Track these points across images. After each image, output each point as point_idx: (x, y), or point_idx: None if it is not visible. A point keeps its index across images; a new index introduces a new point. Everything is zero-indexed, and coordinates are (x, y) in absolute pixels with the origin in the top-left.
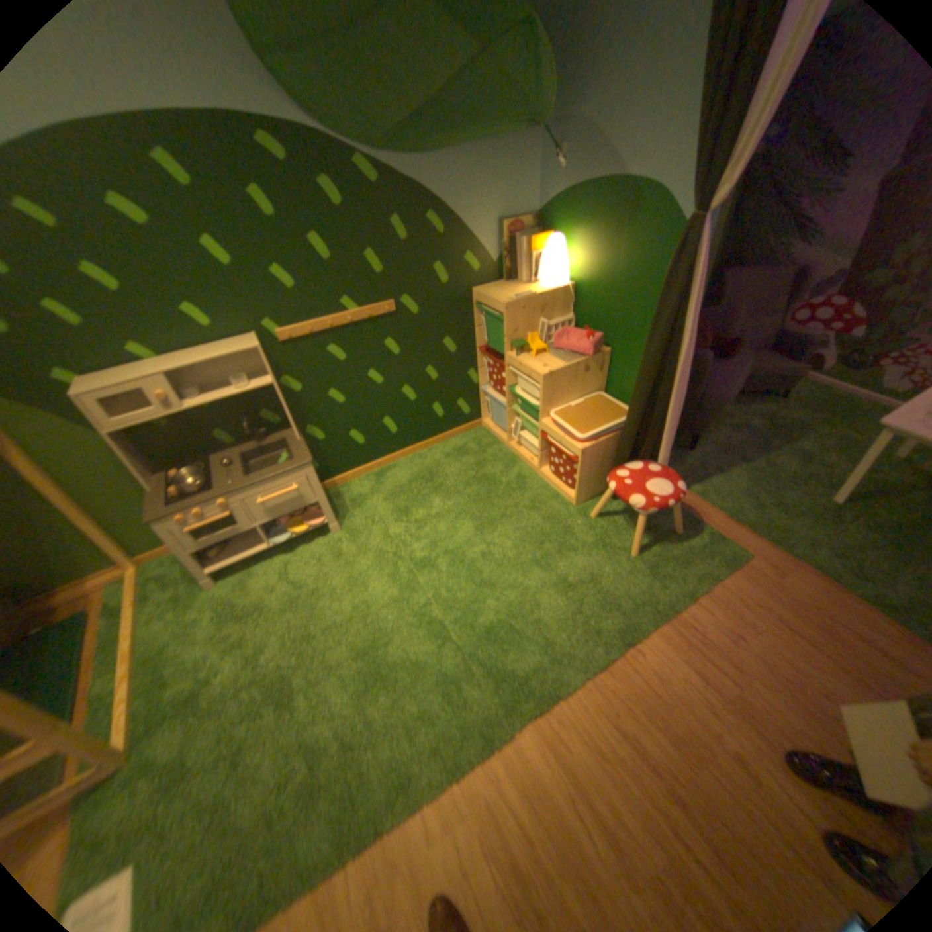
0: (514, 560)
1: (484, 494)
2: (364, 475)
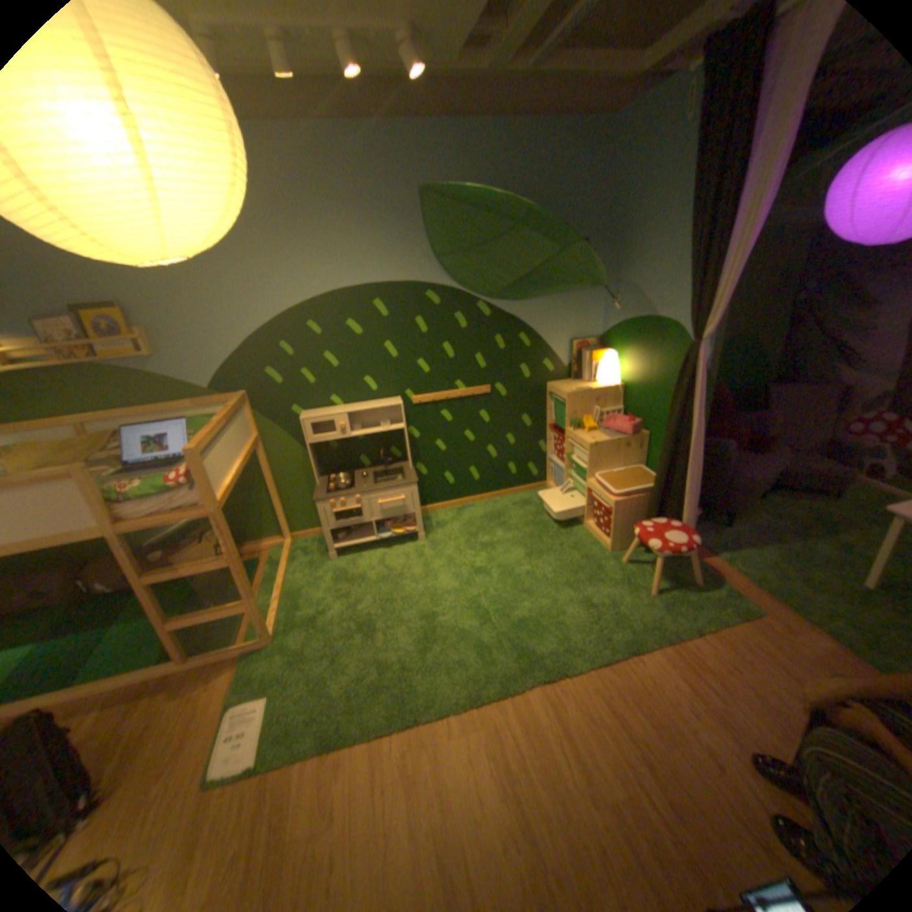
0: (550, 581)
1: (537, 534)
2: (448, 509)
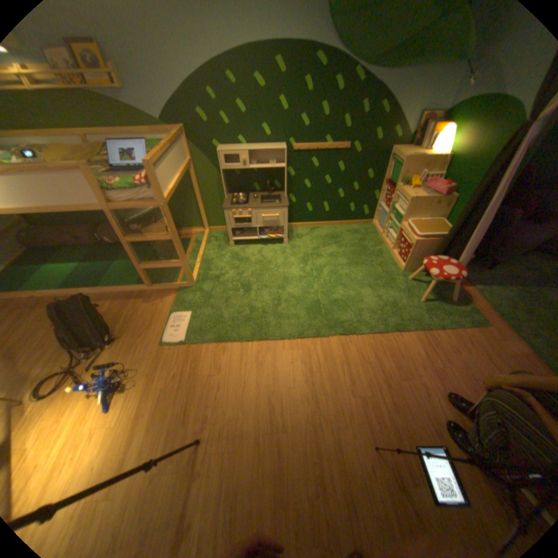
0: (359, 282)
1: (358, 253)
2: (305, 228)
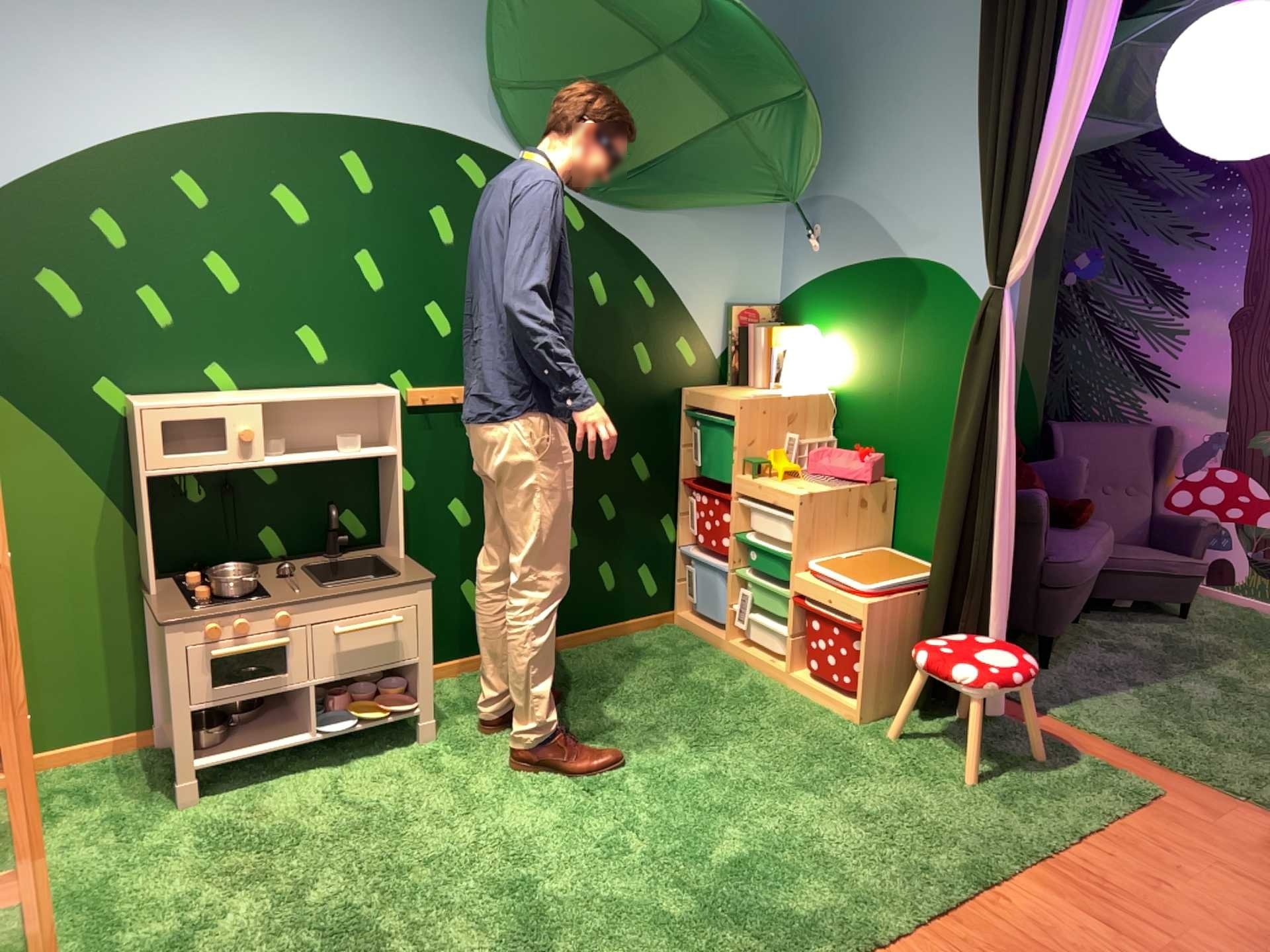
0: (765, 784)
1: (696, 706)
2: (467, 675)
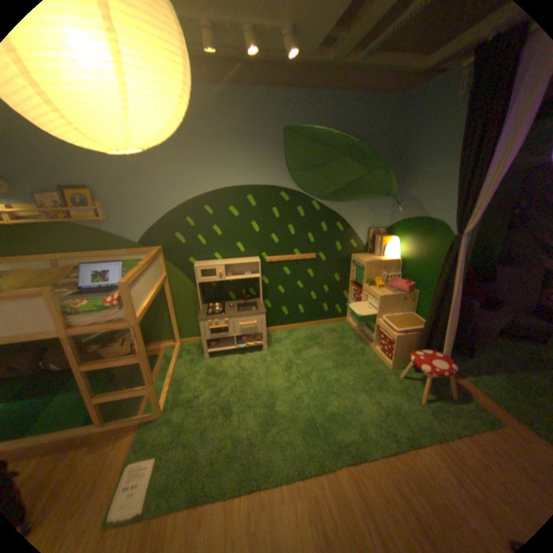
0: (352, 387)
1: (341, 353)
2: (283, 331)
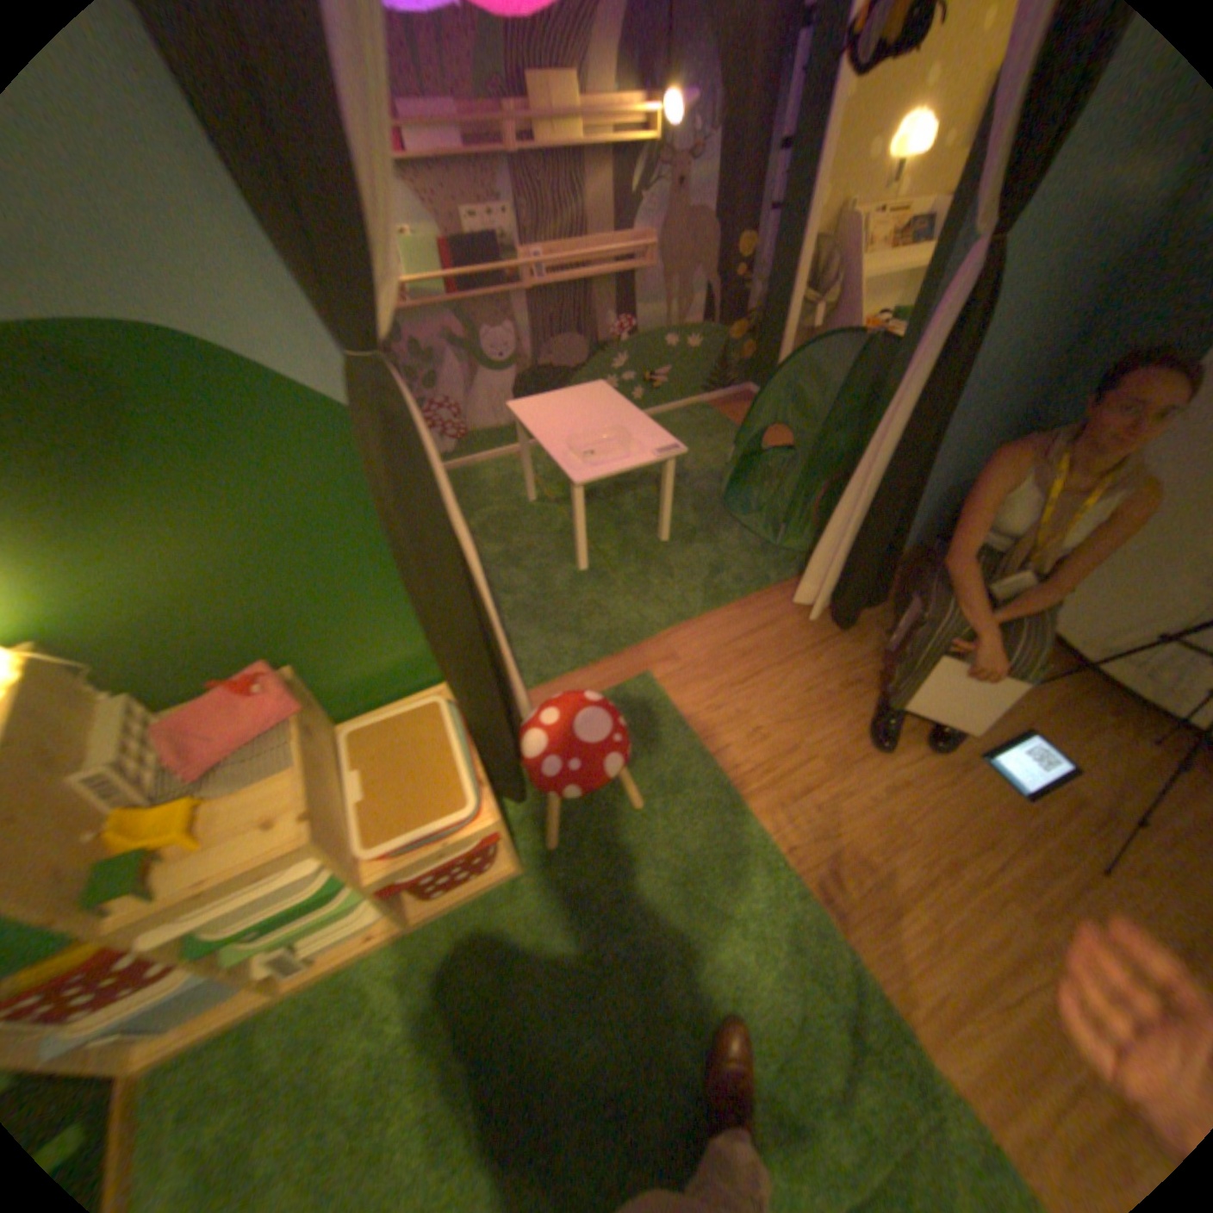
0: (633, 1036)
1: (425, 1096)
2: None
